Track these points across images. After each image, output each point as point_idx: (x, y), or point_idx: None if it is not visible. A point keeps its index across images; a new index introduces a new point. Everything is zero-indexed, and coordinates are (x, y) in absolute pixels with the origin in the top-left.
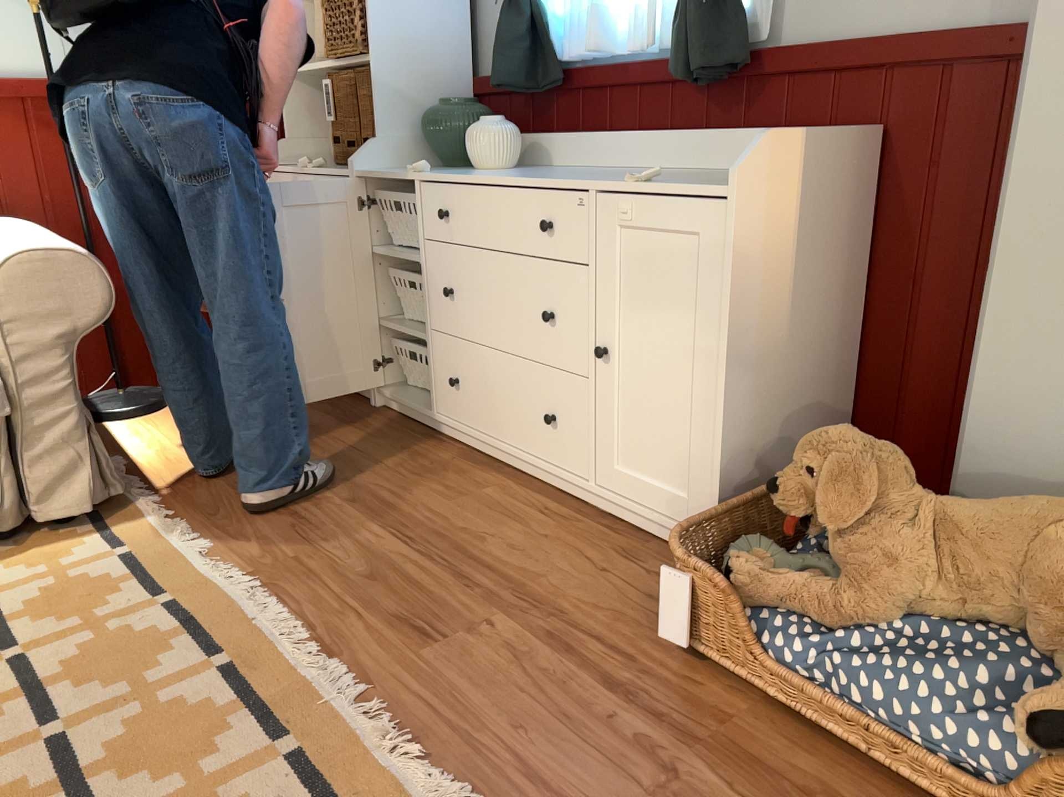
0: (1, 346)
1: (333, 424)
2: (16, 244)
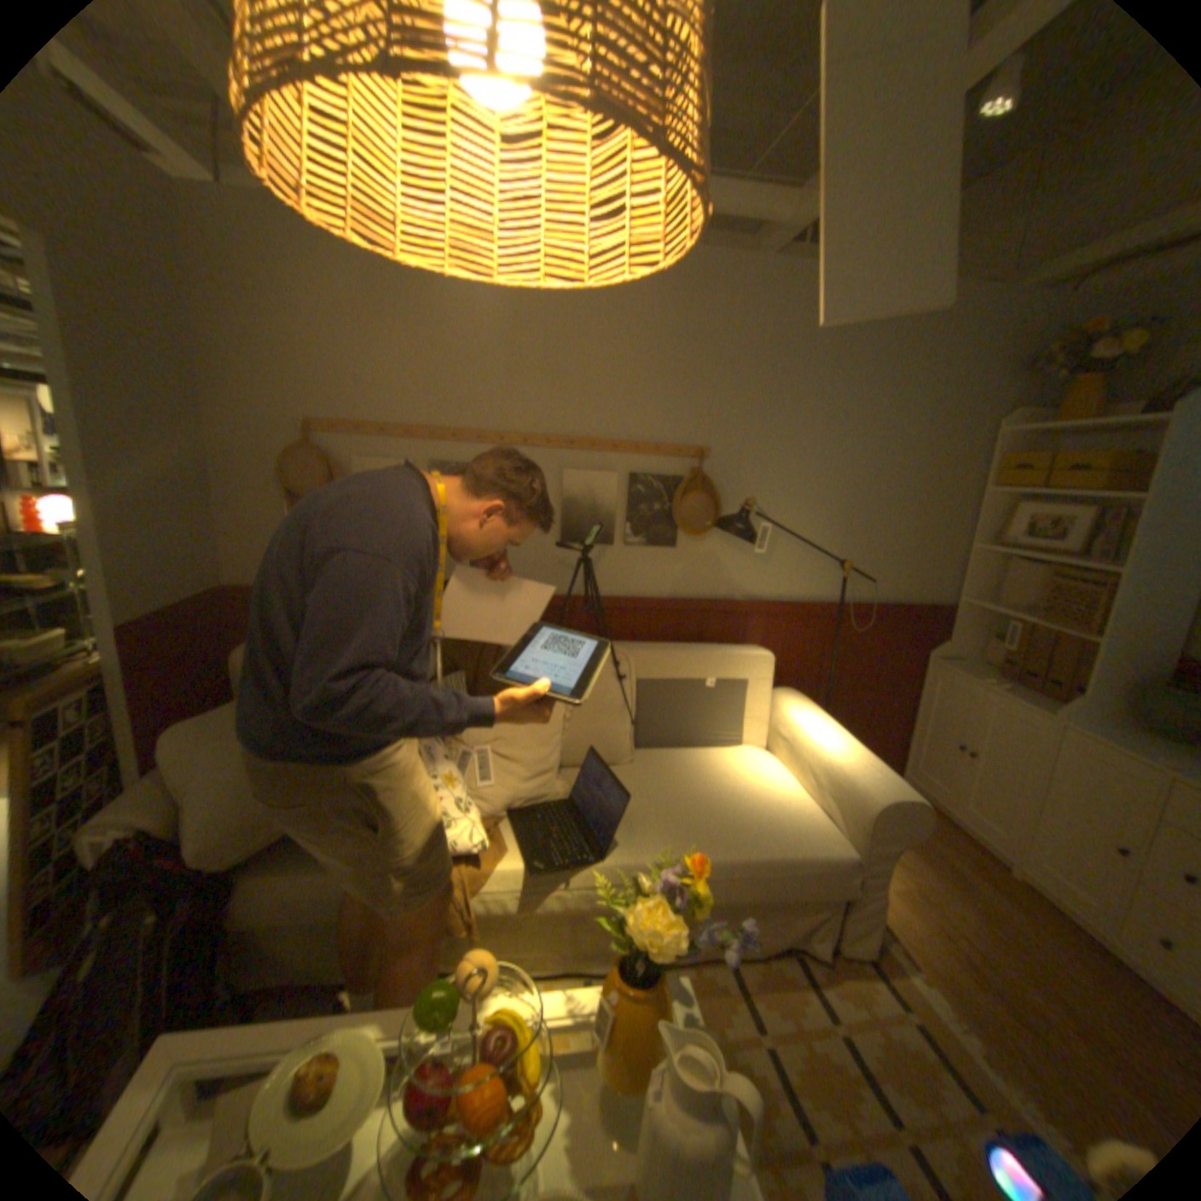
0: (864, 853)
1: (993, 893)
2: (868, 773)
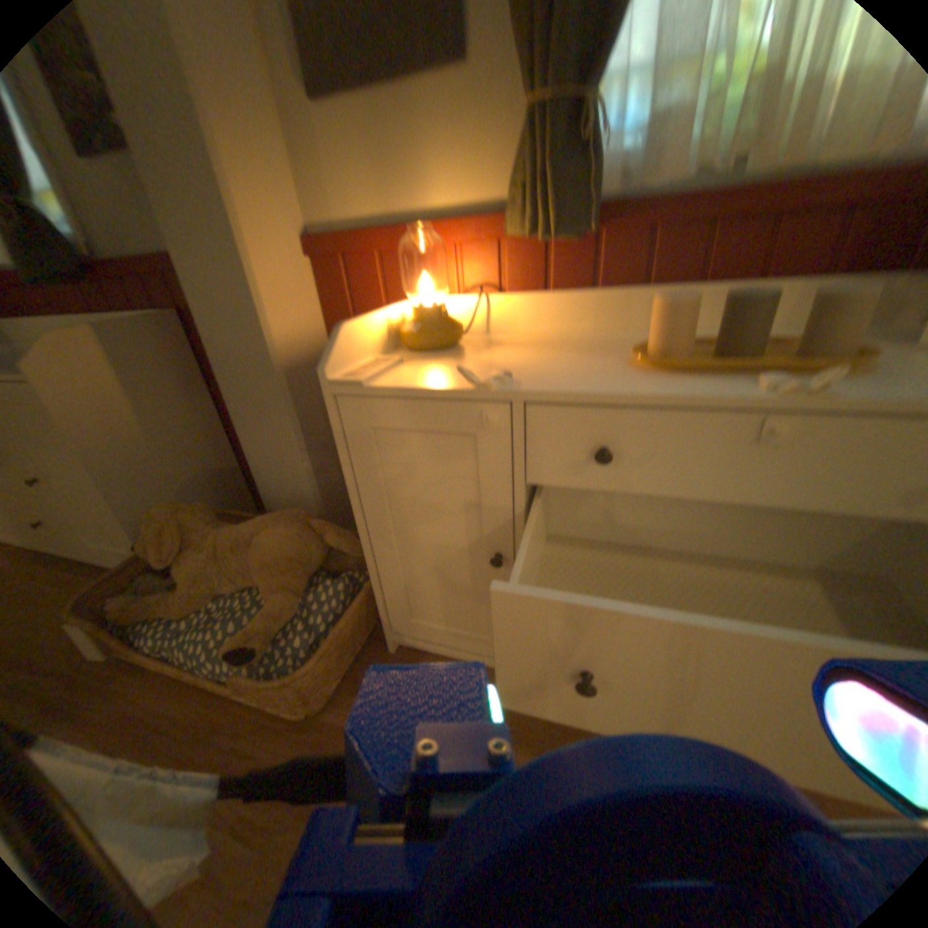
0: None
1: None
2: None
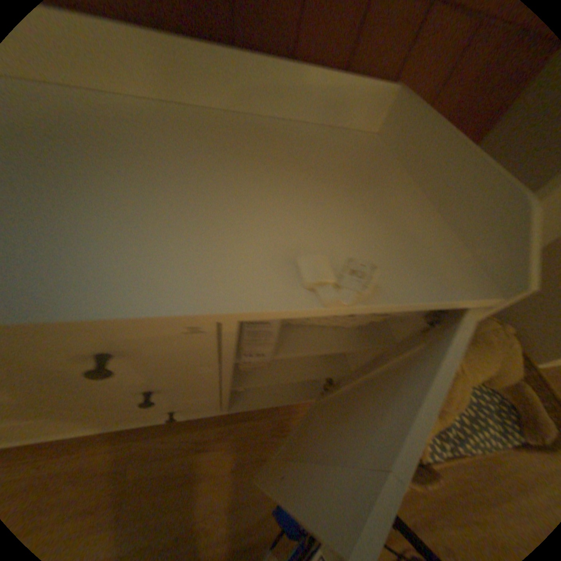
0: None
1: None
2: None
